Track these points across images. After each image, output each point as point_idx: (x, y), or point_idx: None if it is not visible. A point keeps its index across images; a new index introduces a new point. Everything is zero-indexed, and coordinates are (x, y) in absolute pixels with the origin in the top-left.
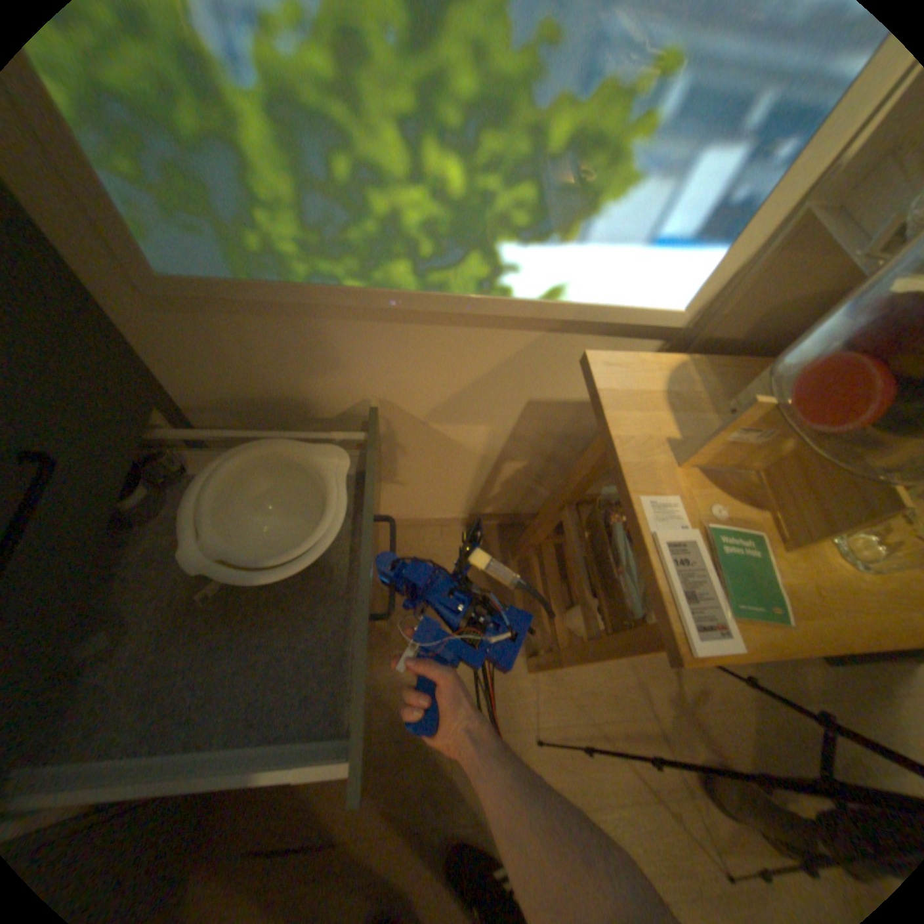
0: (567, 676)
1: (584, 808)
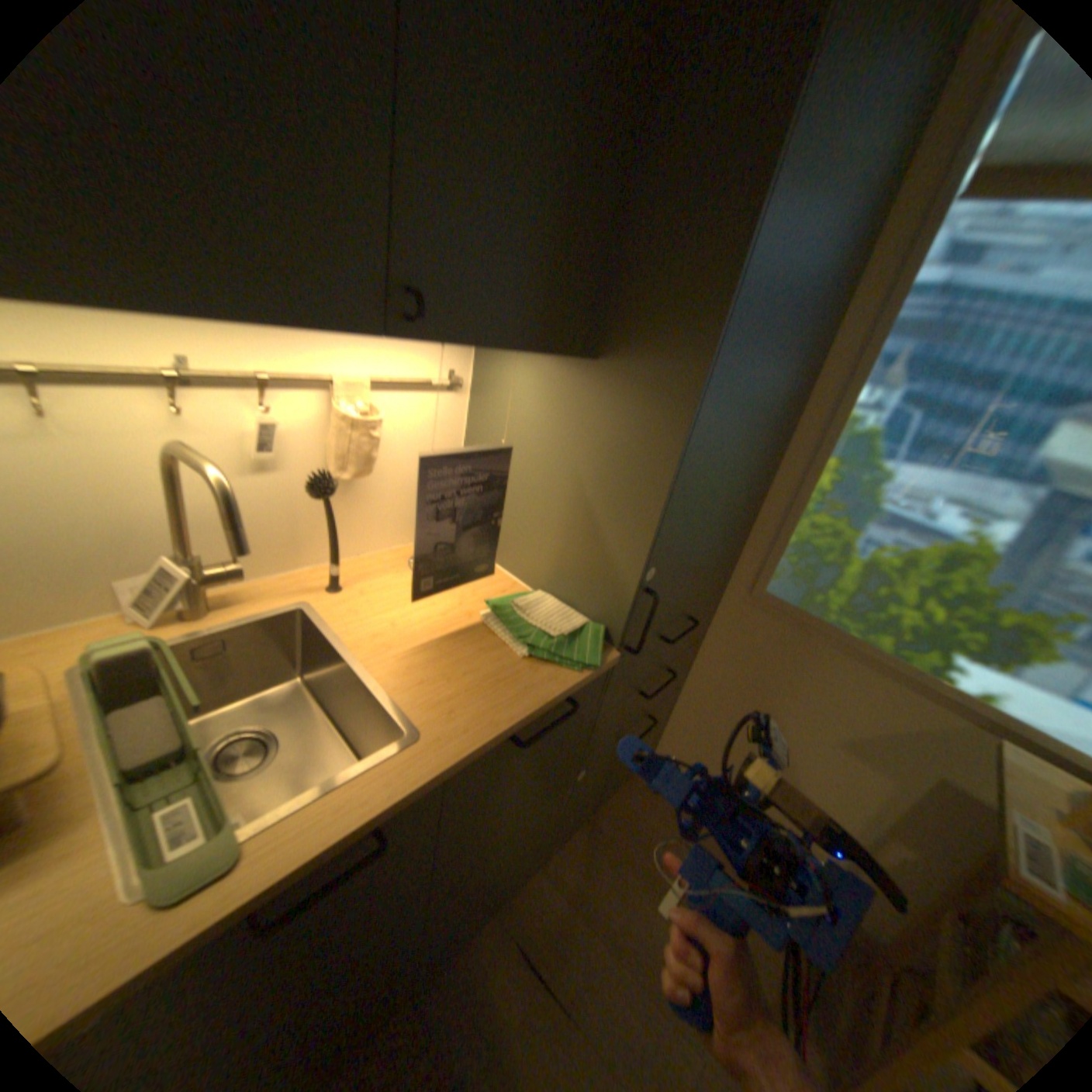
0: None
1: None
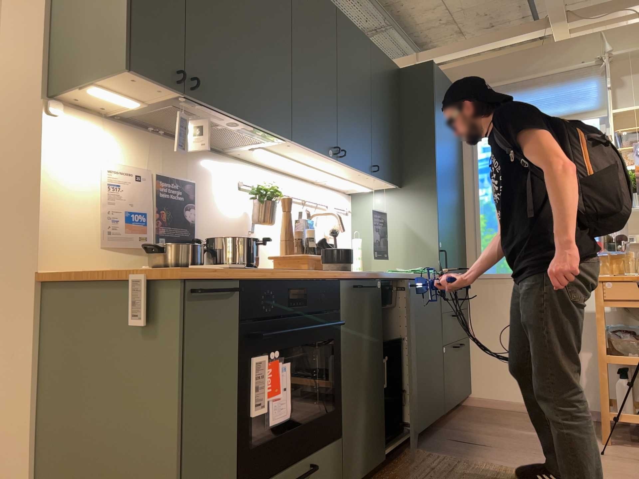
0: (629, 449)
1: (627, 468)
